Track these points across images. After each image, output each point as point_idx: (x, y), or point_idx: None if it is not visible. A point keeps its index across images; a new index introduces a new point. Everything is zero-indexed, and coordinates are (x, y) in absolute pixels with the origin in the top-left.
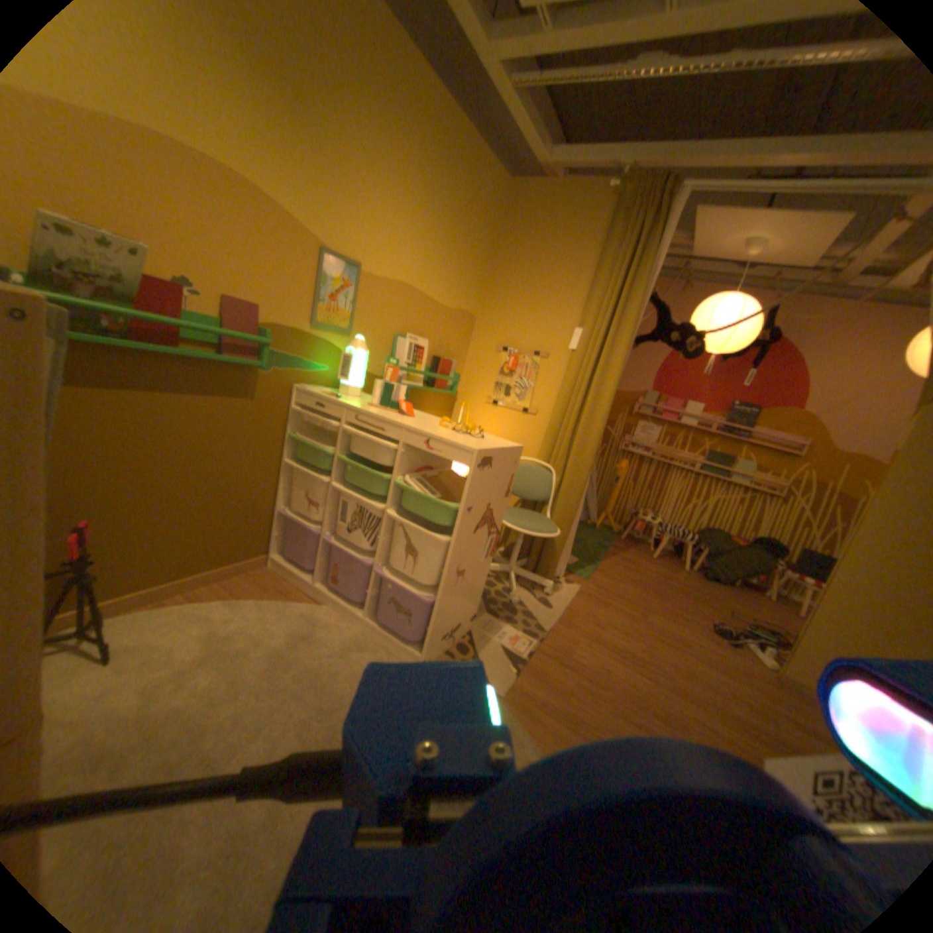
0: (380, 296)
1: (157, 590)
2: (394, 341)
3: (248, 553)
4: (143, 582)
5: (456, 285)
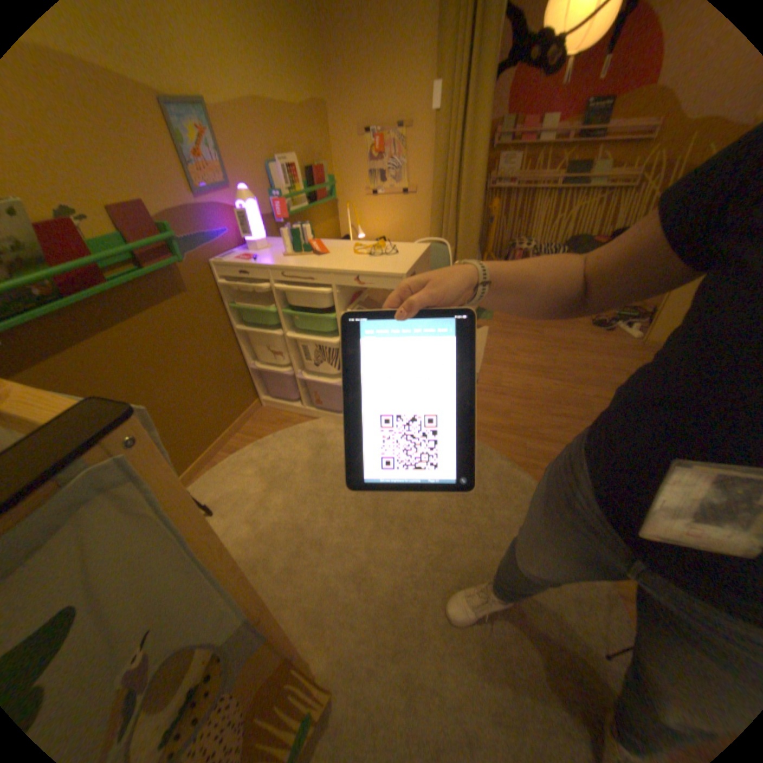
0: (233, 125)
1: (202, 455)
2: (266, 170)
3: (244, 404)
4: (191, 456)
5: (294, 70)
